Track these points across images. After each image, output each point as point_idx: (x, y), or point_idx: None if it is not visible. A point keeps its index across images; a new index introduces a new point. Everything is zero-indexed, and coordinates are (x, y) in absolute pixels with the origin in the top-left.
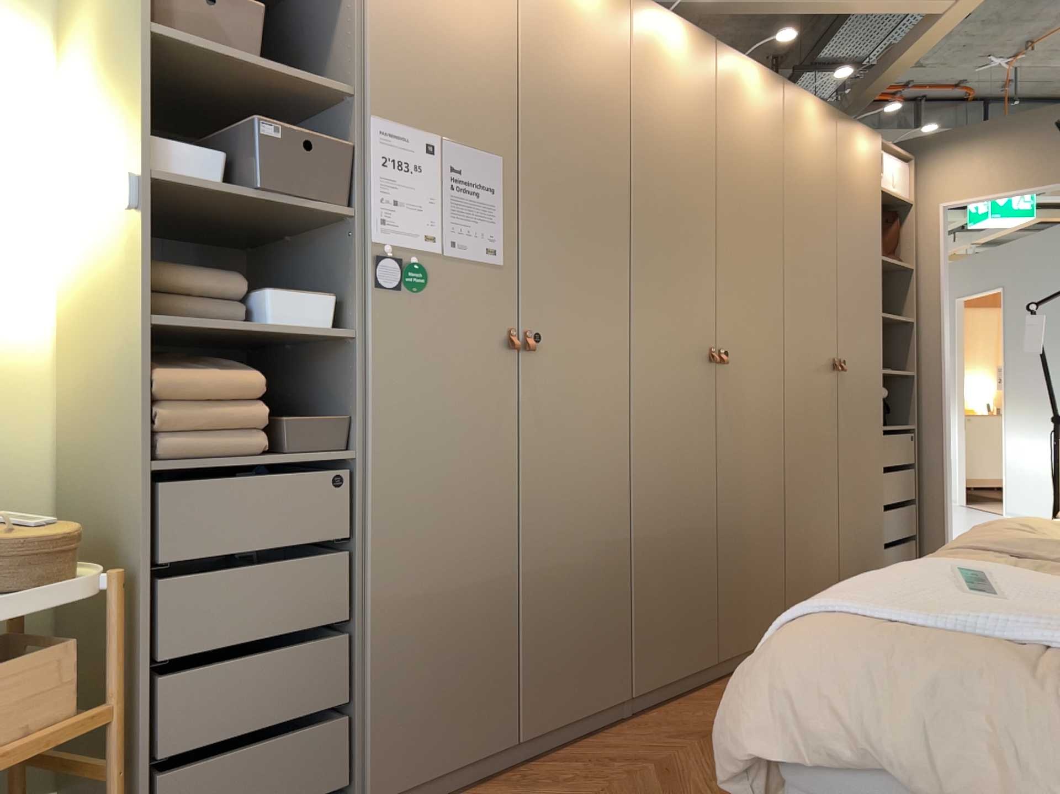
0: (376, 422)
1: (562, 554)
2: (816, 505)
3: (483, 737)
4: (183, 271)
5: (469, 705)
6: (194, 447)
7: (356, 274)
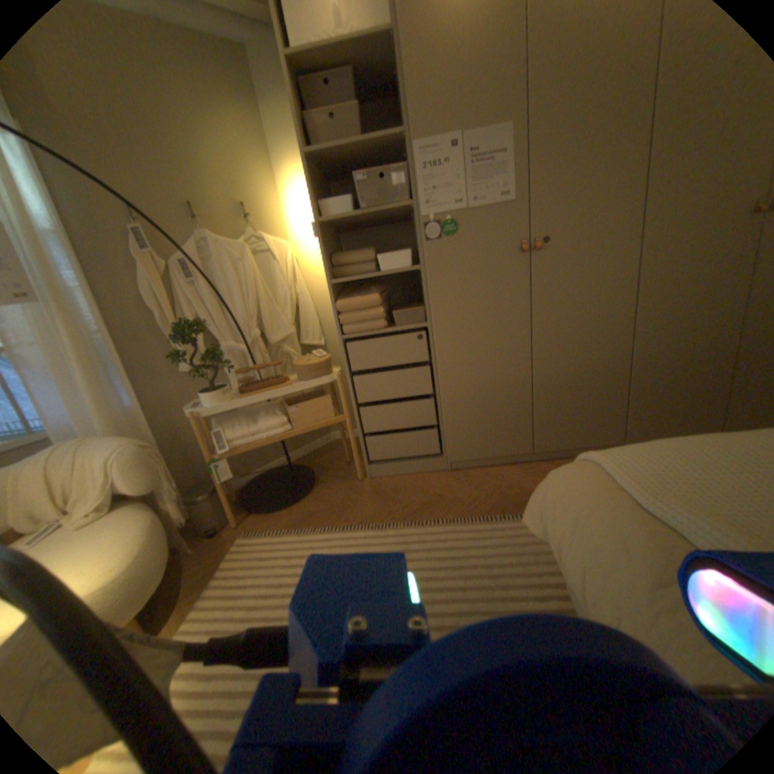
0: (433, 308)
1: (563, 366)
2: None
3: (508, 446)
4: (347, 254)
5: (499, 432)
6: (354, 328)
7: (417, 235)
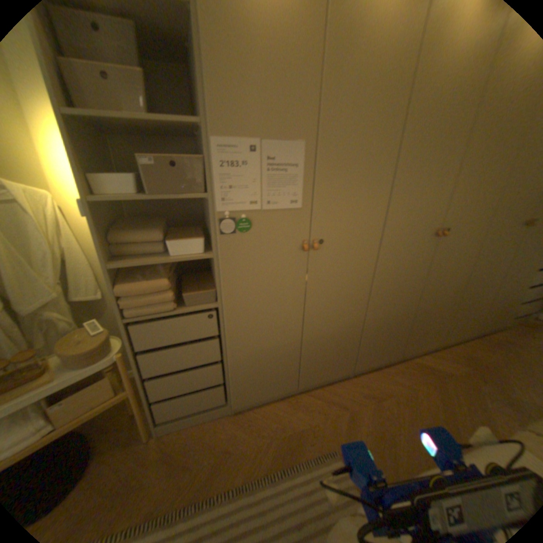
0: (227, 294)
1: (325, 330)
2: (483, 294)
3: (282, 390)
4: (131, 234)
5: (276, 381)
6: (141, 313)
7: (213, 228)
